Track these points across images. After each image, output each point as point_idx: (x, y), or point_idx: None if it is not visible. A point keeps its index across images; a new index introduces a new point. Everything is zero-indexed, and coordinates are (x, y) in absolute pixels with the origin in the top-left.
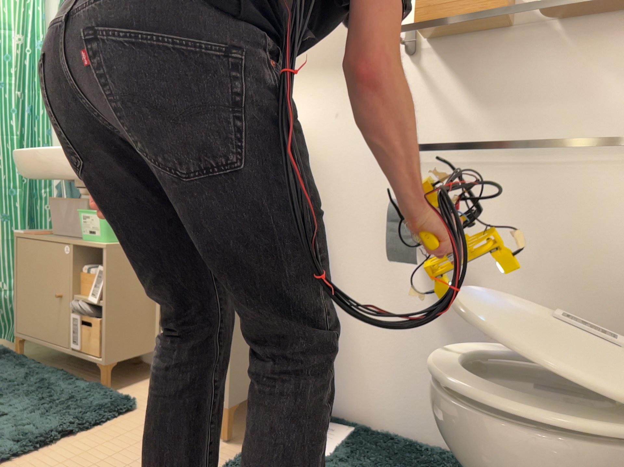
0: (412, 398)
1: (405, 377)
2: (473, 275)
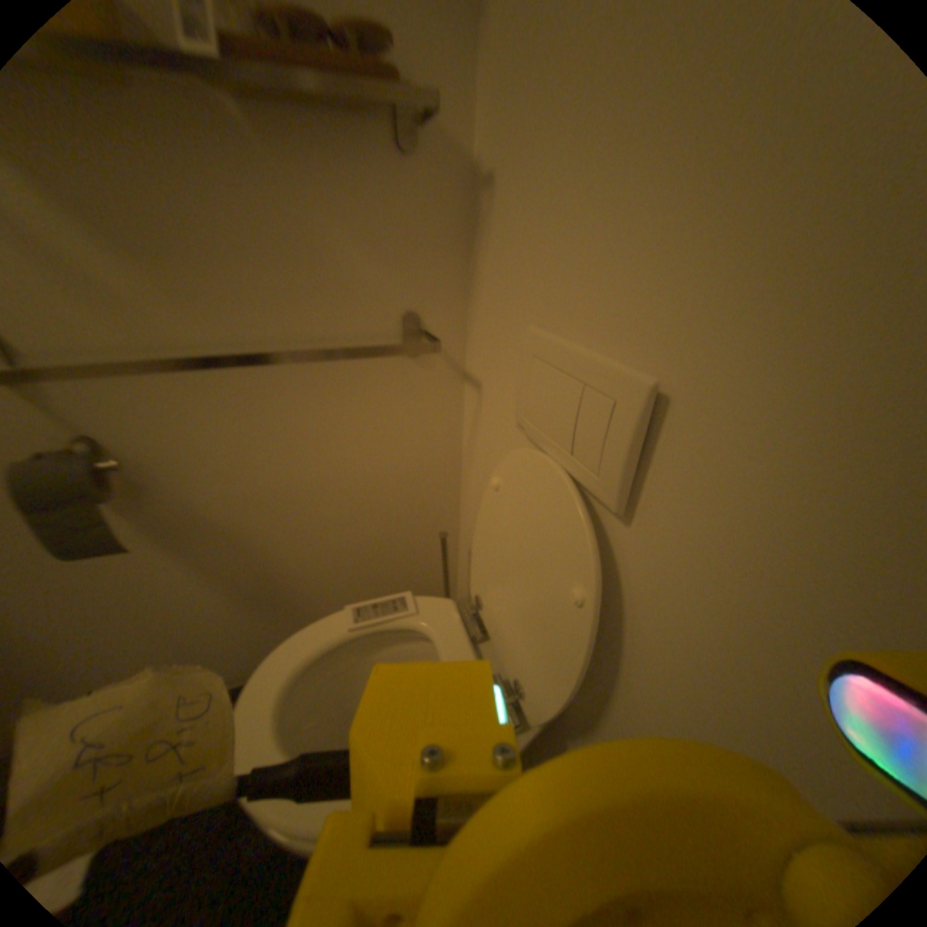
0: (206, 660)
1: (186, 649)
2: (238, 518)
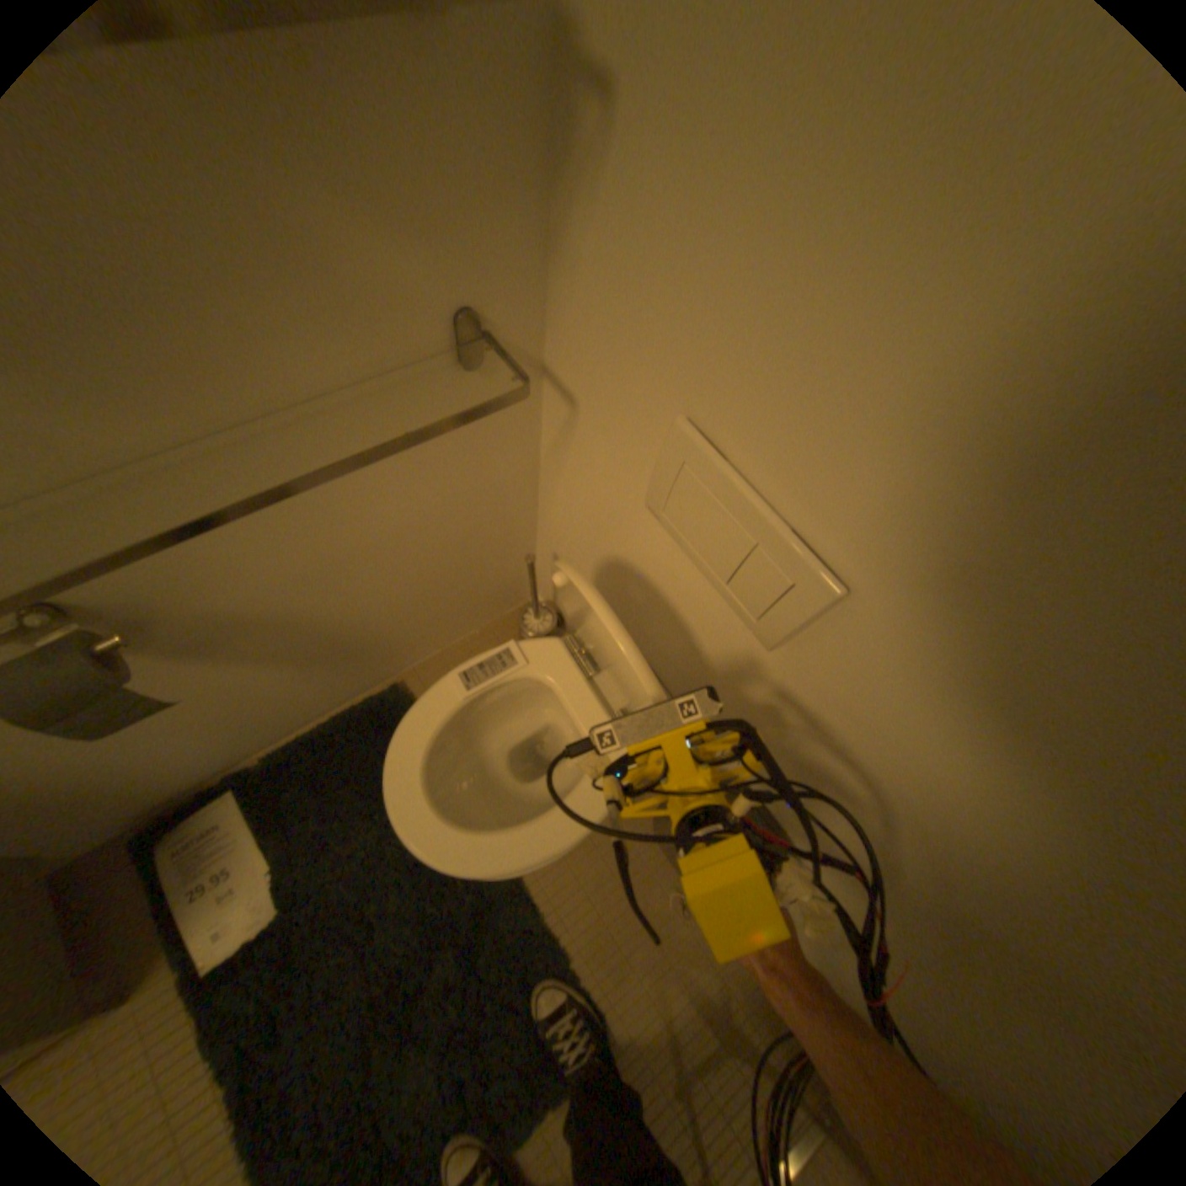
0: (271, 720)
1: (245, 722)
2: (265, 608)
